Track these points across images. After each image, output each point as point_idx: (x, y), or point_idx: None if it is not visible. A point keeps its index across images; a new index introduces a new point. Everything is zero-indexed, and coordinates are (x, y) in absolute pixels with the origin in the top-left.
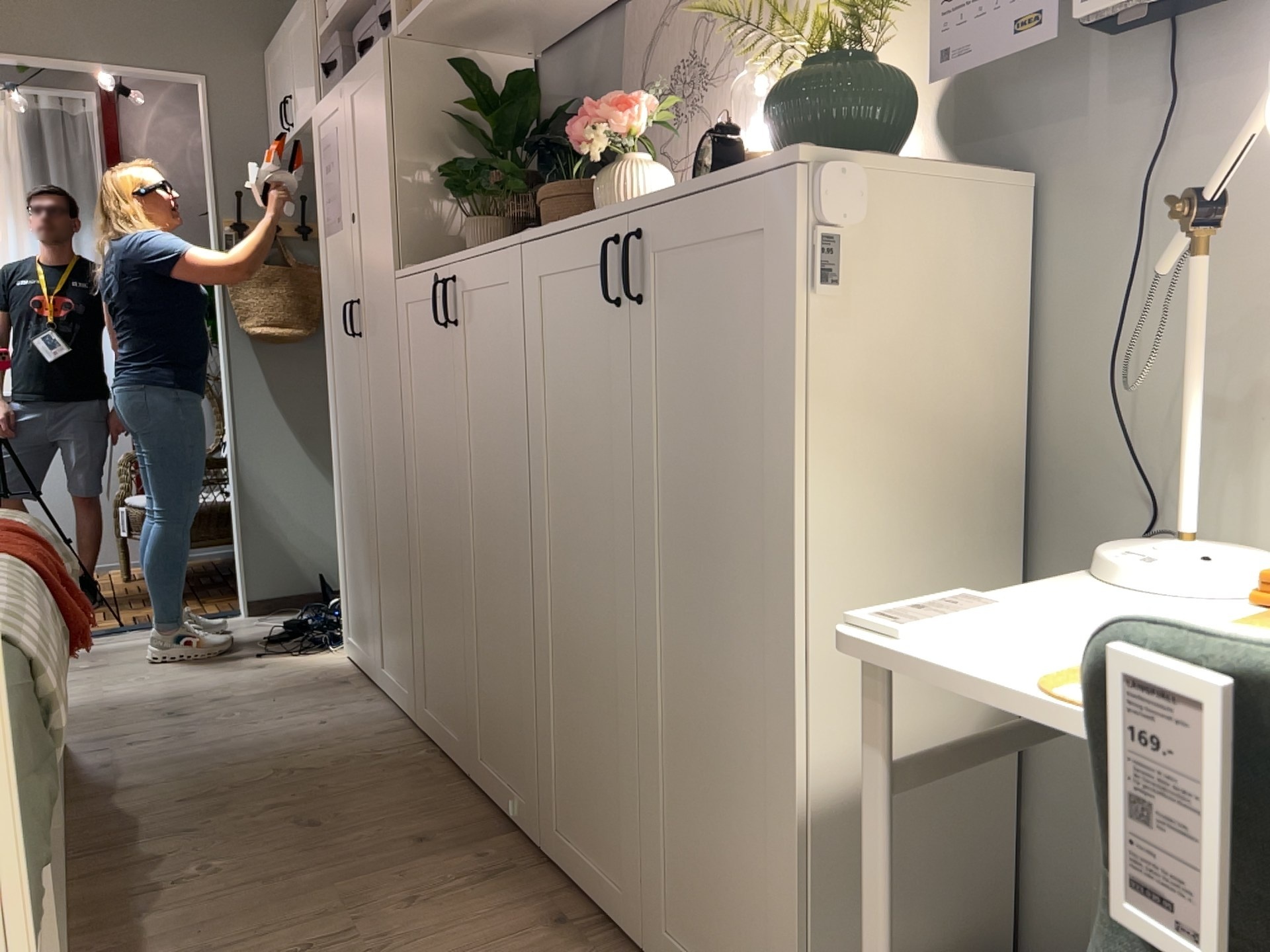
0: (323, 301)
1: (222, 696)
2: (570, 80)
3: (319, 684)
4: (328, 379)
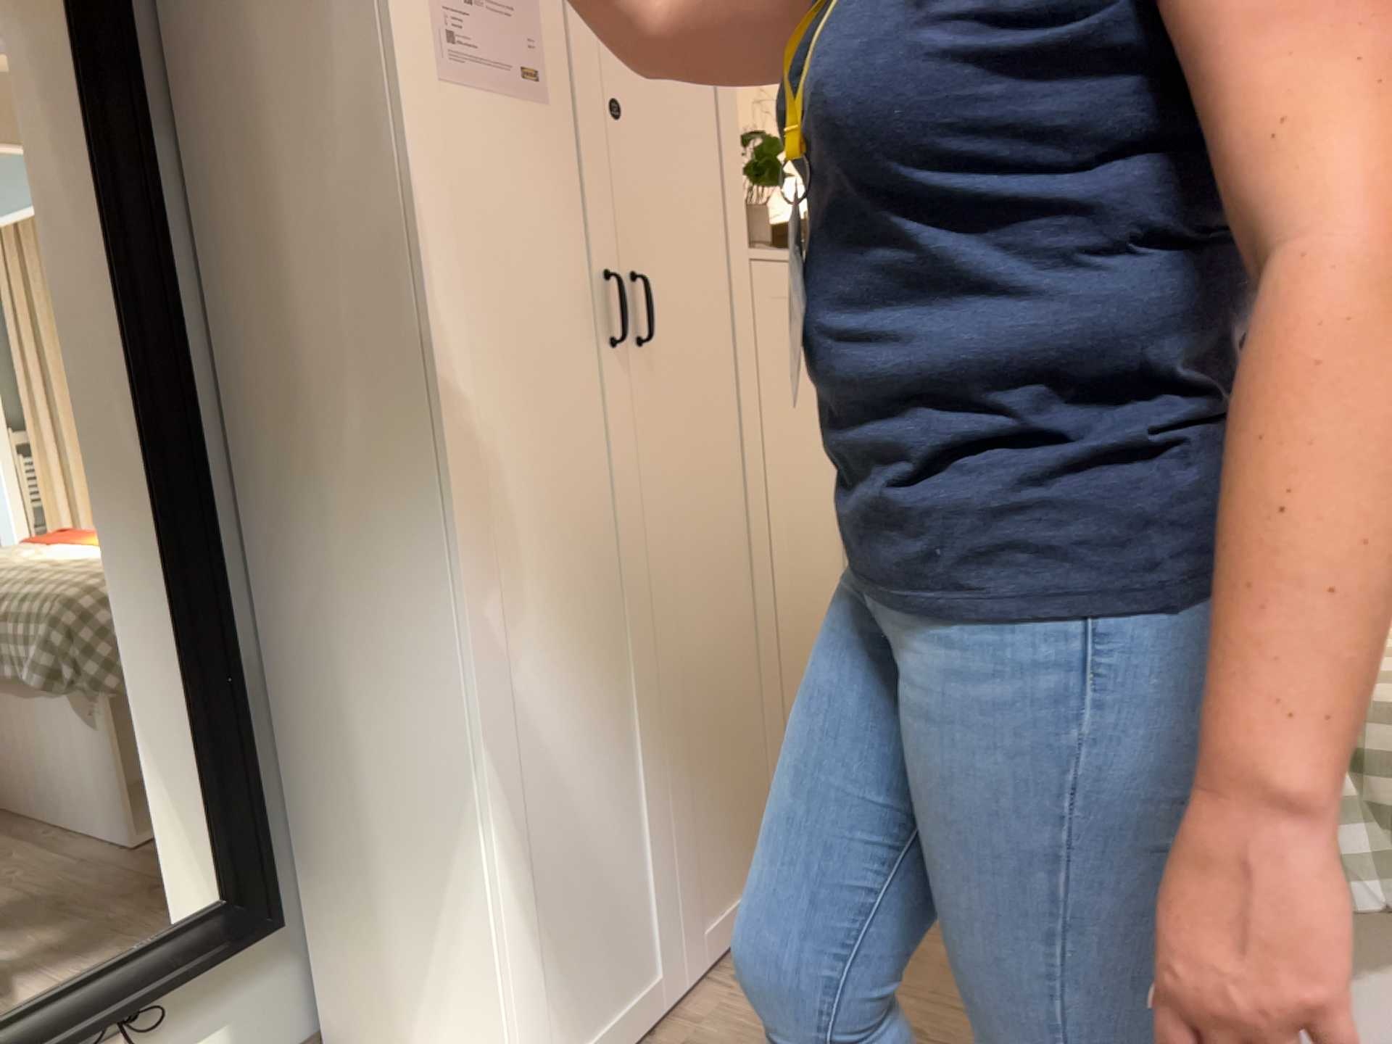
0: (417, 248)
1: None
2: None
3: None
4: (443, 462)
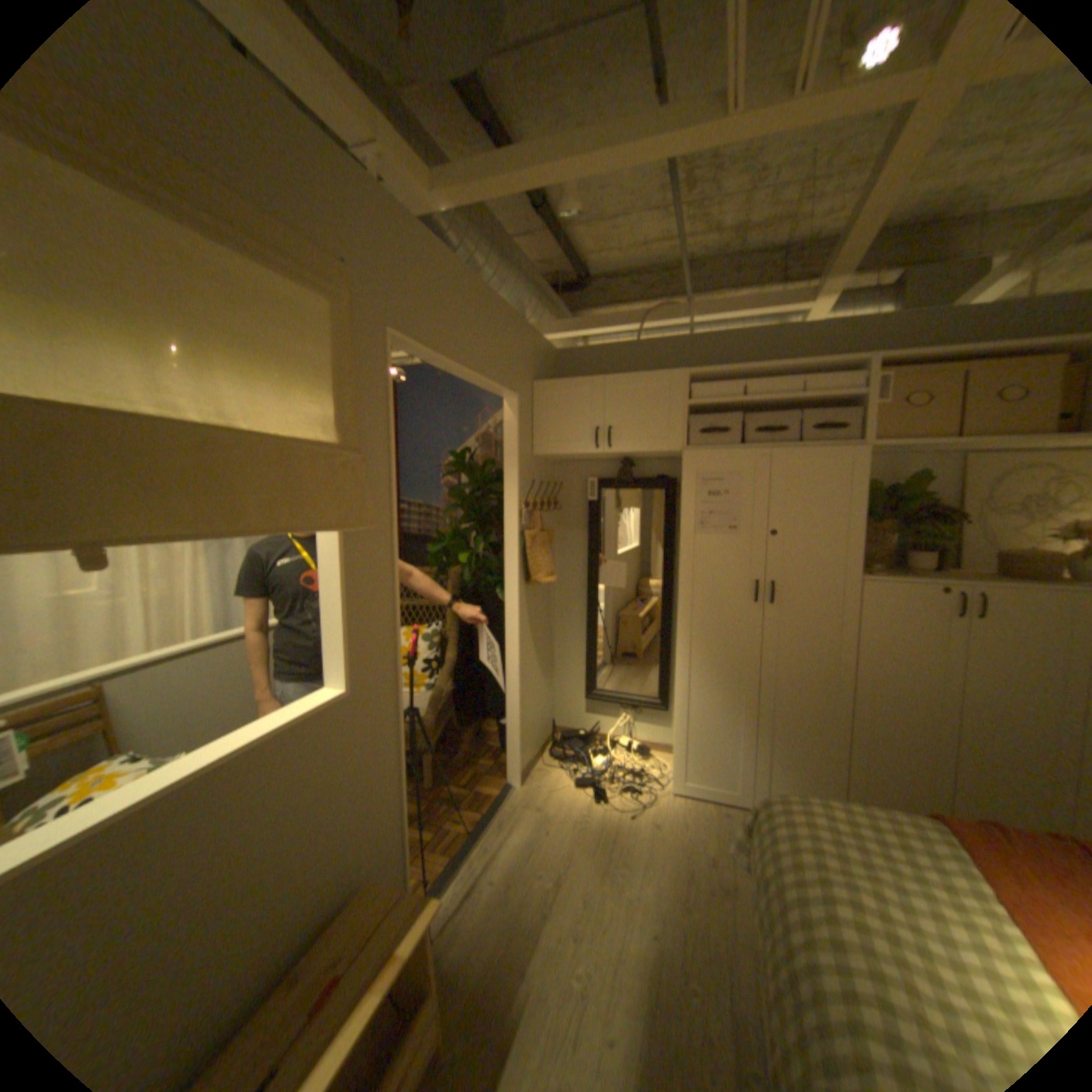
0: (684, 575)
1: (707, 864)
2: (886, 475)
3: (721, 826)
4: (682, 623)
